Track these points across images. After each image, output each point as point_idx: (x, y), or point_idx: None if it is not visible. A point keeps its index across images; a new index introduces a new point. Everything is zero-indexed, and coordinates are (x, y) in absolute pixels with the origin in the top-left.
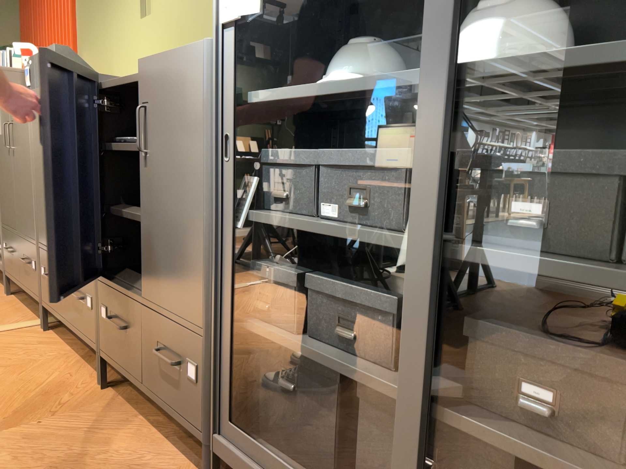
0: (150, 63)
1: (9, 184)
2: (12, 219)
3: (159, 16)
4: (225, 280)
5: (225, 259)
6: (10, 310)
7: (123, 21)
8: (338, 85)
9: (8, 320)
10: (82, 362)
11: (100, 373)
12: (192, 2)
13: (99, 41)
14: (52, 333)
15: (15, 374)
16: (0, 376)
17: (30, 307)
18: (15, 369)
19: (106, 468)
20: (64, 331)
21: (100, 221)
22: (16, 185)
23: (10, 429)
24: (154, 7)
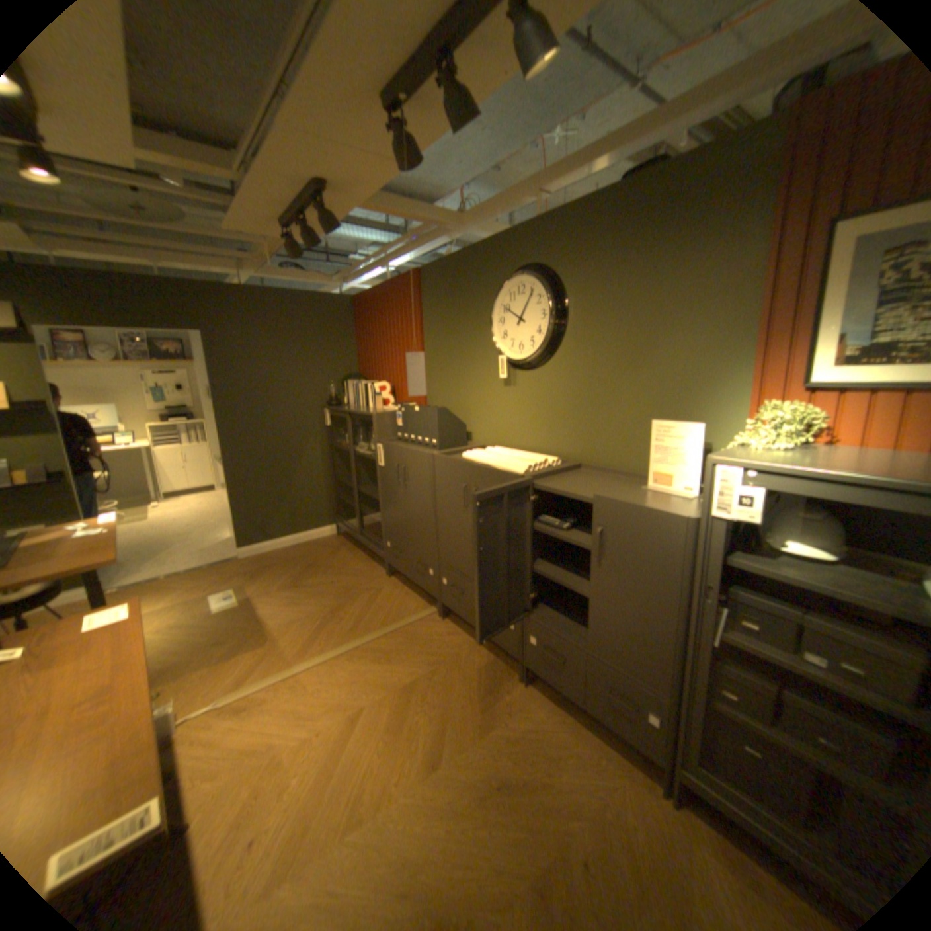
0: (610, 503)
1: (398, 505)
2: (400, 529)
3: (526, 390)
4: (699, 677)
5: (701, 664)
6: (402, 594)
7: (483, 382)
8: (841, 596)
9: (409, 607)
10: (492, 656)
11: (524, 676)
12: (566, 391)
13: (453, 389)
14: (449, 621)
15: (454, 669)
16: (446, 672)
17: (414, 591)
18: (451, 664)
19: (579, 770)
20: (455, 619)
21: (532, 580)
22: (408, 510)
23: (490, 729)
24: (520, 382)
